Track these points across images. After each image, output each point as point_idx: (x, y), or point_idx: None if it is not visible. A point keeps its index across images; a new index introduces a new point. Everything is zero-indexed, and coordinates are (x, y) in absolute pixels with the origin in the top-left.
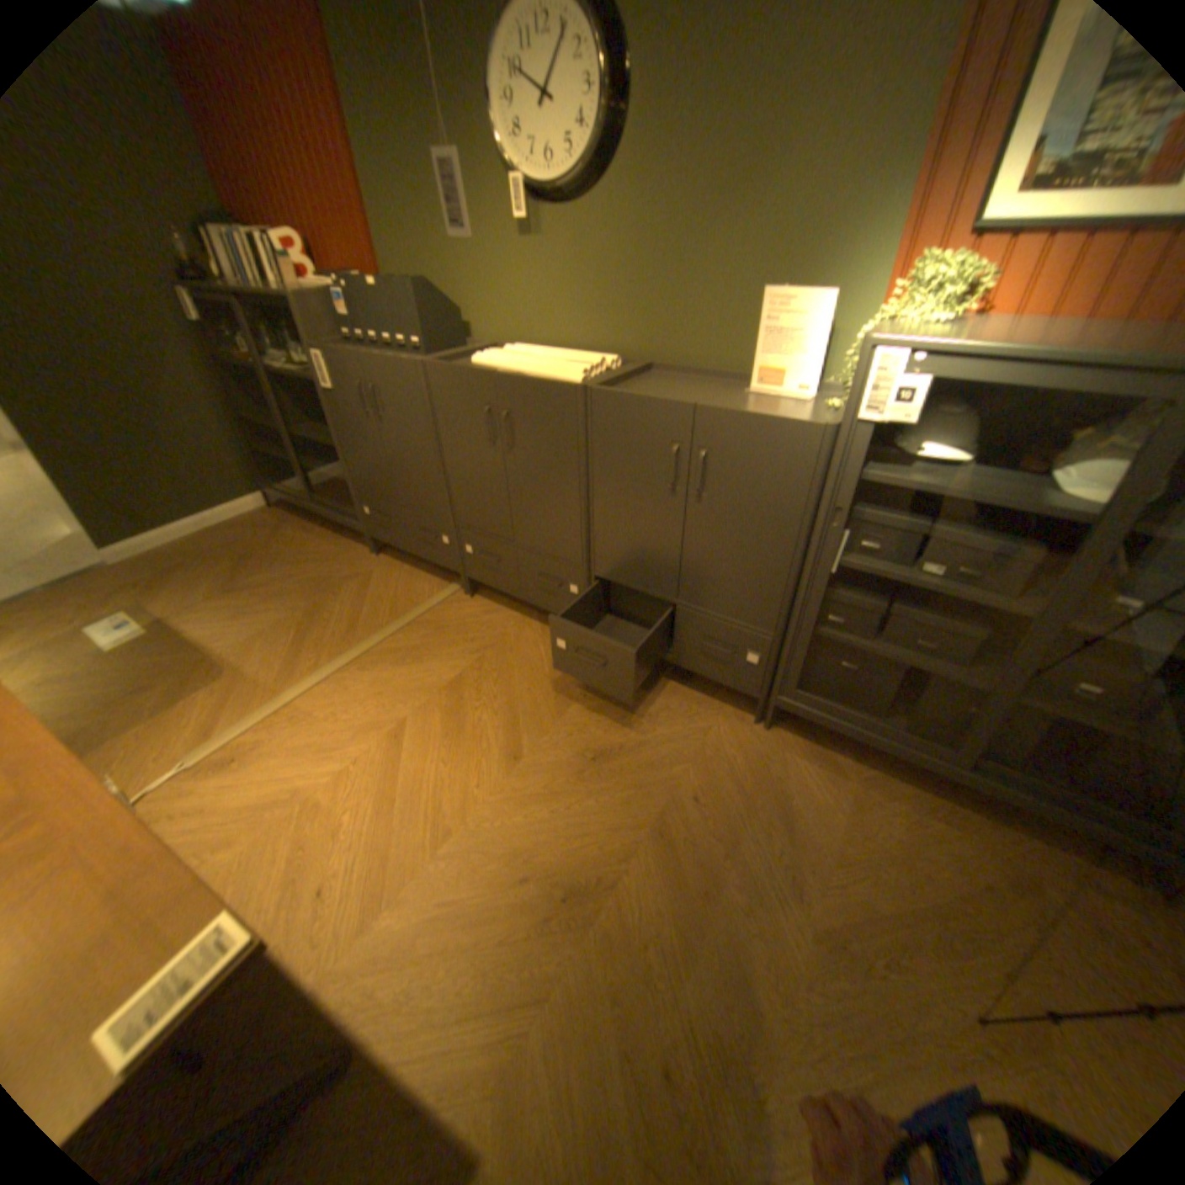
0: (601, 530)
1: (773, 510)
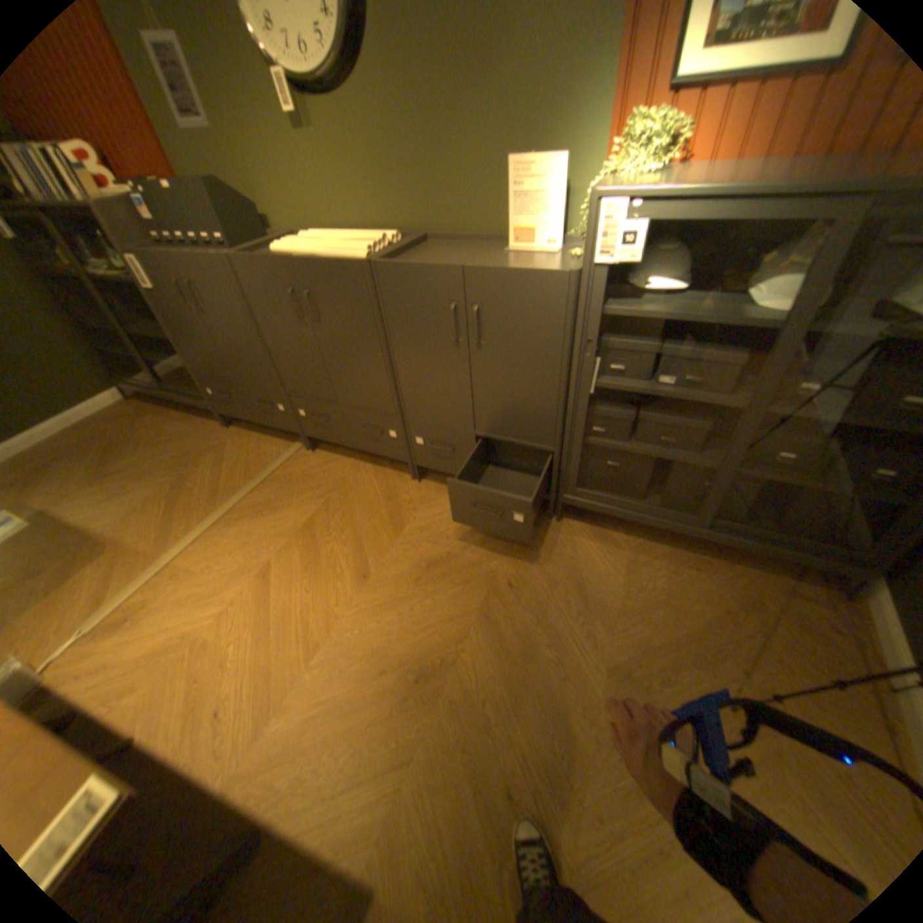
0: (405, 383)
1: (538, 348)
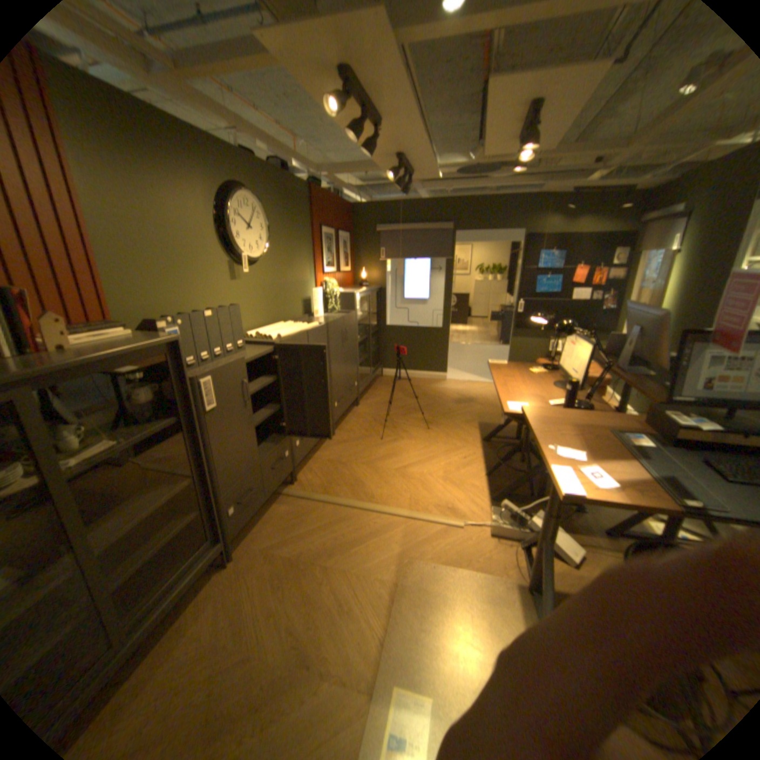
0: (334, 374)
1: (353, 336)
